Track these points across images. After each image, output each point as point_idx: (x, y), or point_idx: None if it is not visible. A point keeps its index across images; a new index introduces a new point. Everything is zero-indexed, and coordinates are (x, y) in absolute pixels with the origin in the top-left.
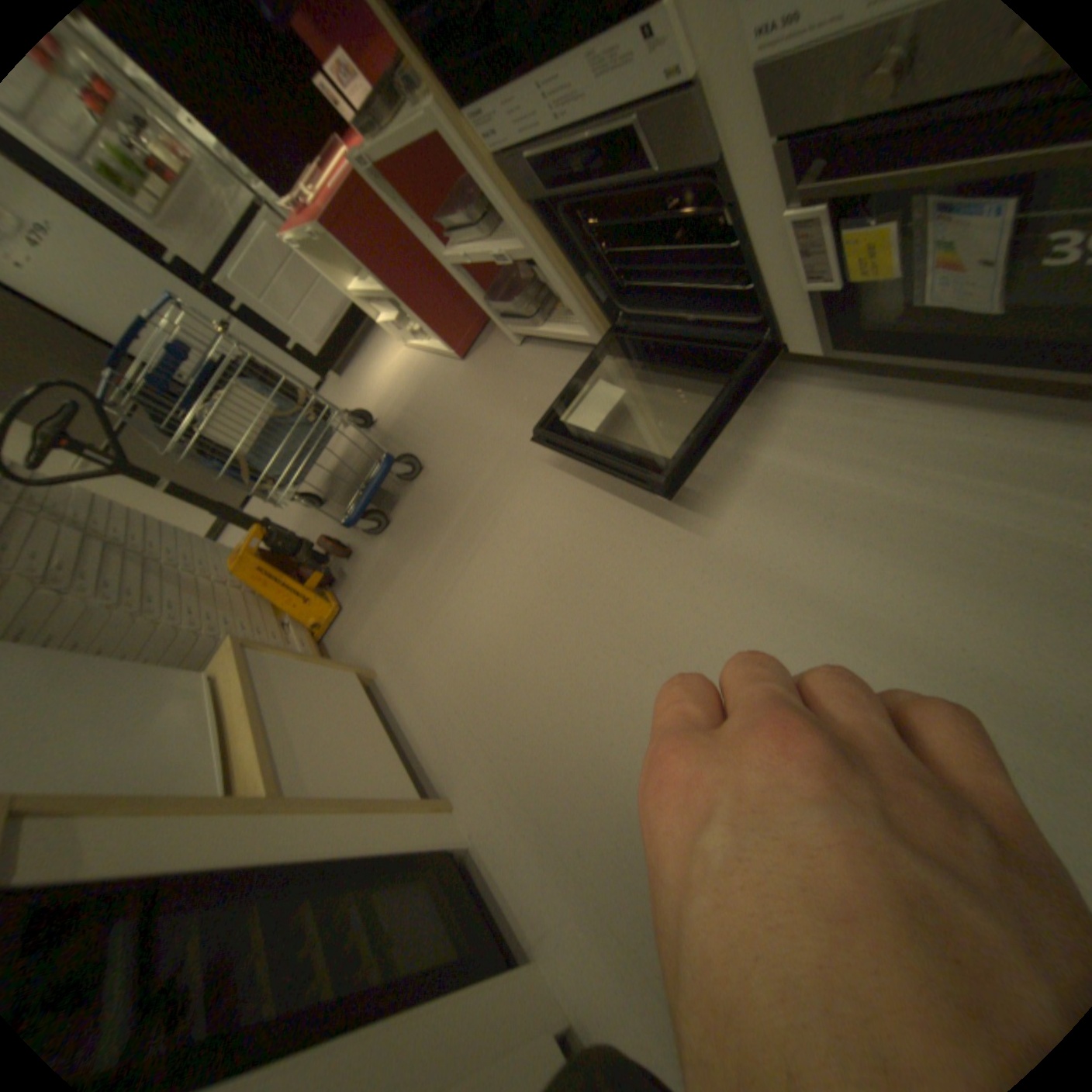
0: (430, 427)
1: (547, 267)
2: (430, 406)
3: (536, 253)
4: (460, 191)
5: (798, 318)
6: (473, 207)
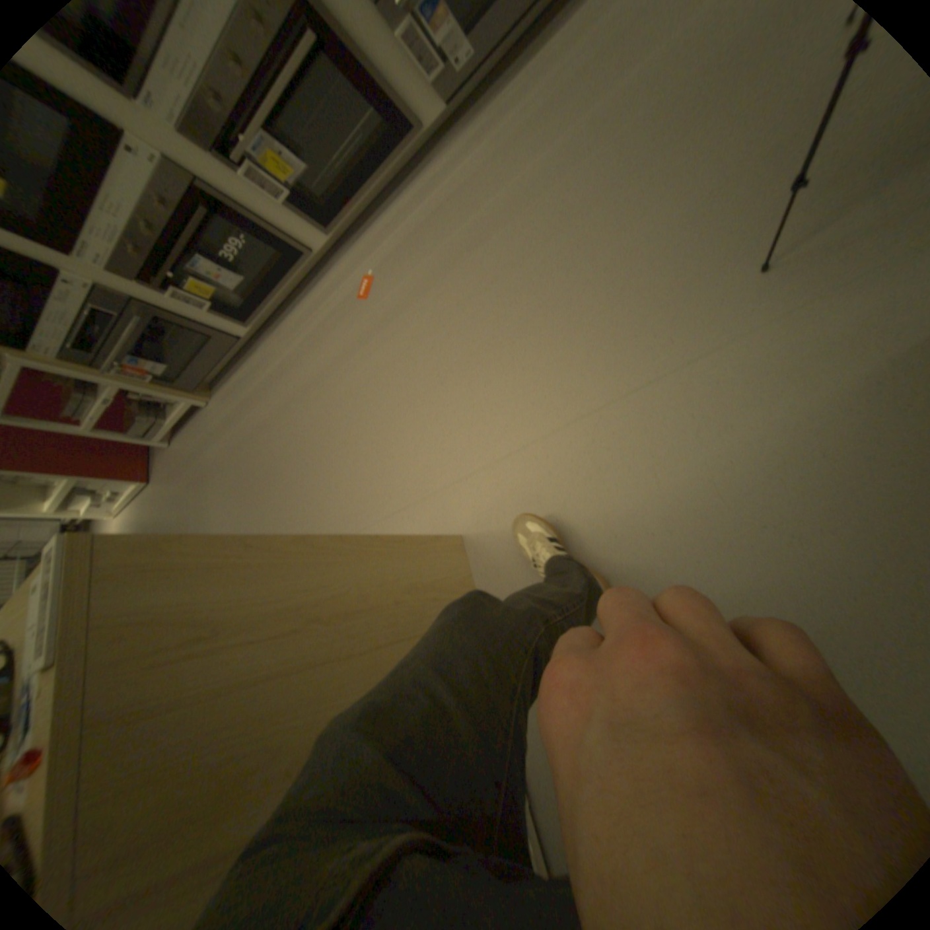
0: (155, 528)
1: (129, 387)
2: (149, 521)
3: (118, 384)
4: (68, 398)
5: (225, 324)
6: (76, 394)
